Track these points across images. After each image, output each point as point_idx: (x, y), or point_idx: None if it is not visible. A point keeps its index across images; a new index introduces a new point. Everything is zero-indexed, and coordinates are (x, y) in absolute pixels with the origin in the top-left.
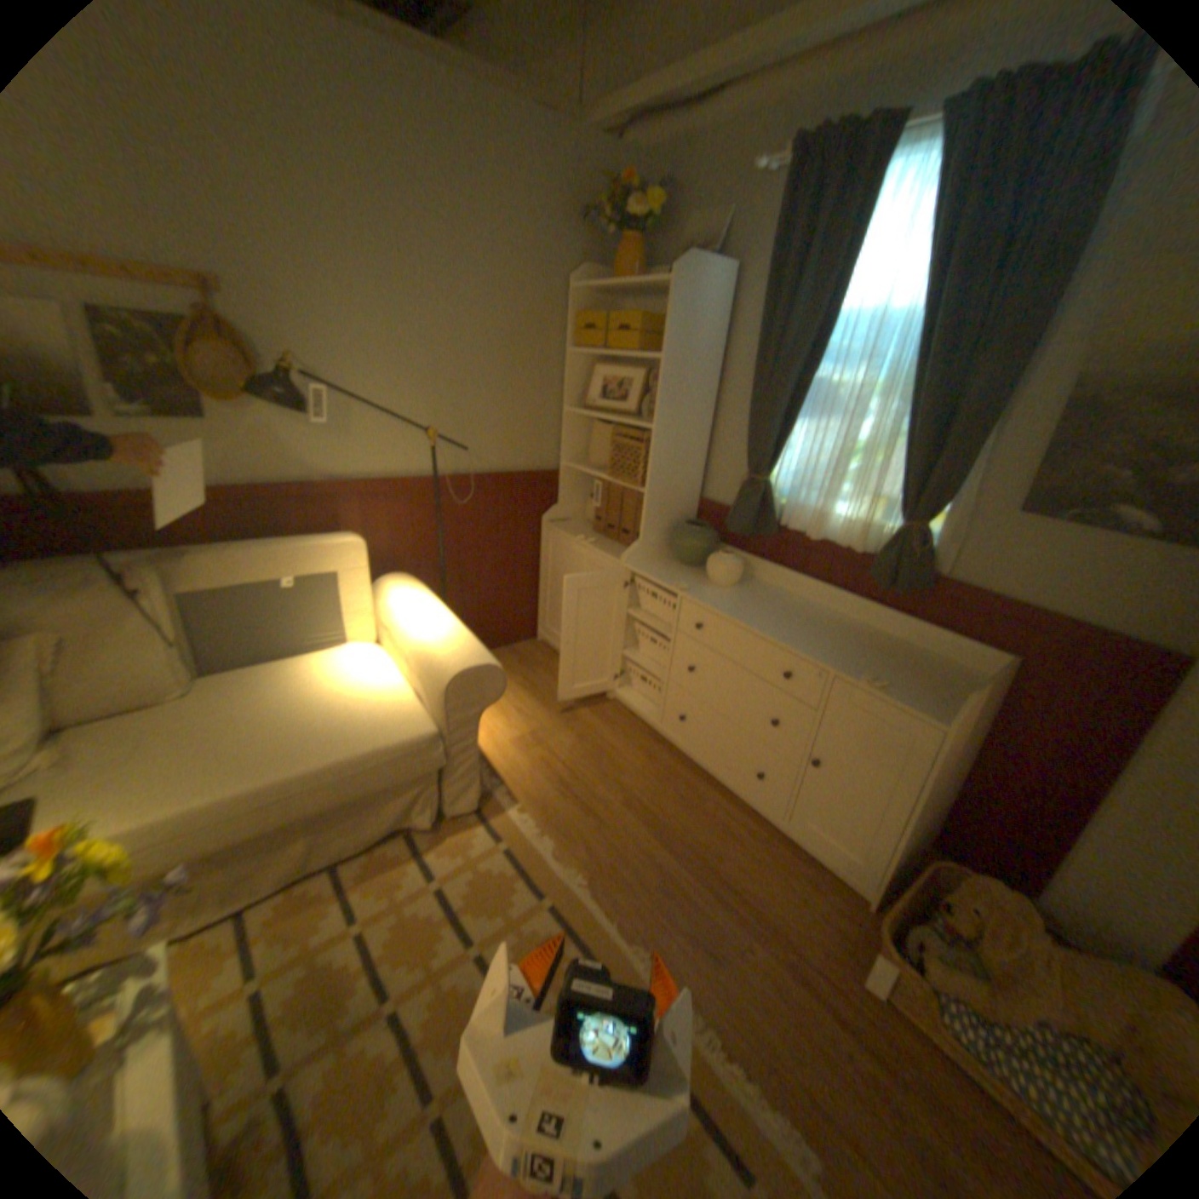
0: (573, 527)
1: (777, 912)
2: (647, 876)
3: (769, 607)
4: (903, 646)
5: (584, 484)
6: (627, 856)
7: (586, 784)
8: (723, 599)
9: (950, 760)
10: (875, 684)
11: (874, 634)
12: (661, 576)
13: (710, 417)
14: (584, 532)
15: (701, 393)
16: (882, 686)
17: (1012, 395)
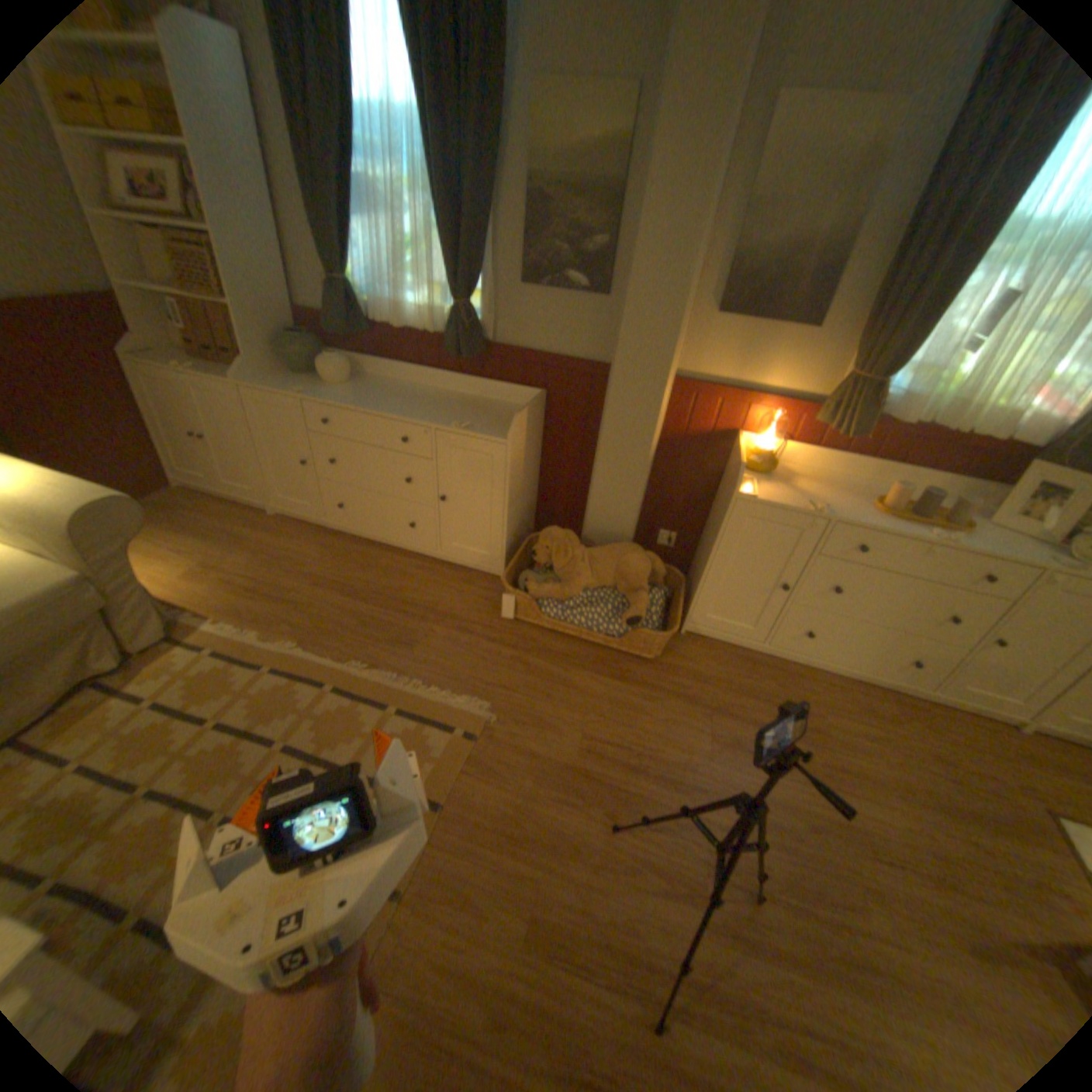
0: (162, 355)
1: (444, 604)
2: (345, 621)
3: (380, 393)
4: (480, 401)
5: (155, 306)
6: (324, 615)
7: (272, 583)
8: (339, 394)
9: (515, 463)
10: (461, 427)
11: (461, 397)
12: (276, 385)
13: (271, 218)
14: (178, 358)
15: (250, 189)
16: (464, 426)
17: (493, 189)
